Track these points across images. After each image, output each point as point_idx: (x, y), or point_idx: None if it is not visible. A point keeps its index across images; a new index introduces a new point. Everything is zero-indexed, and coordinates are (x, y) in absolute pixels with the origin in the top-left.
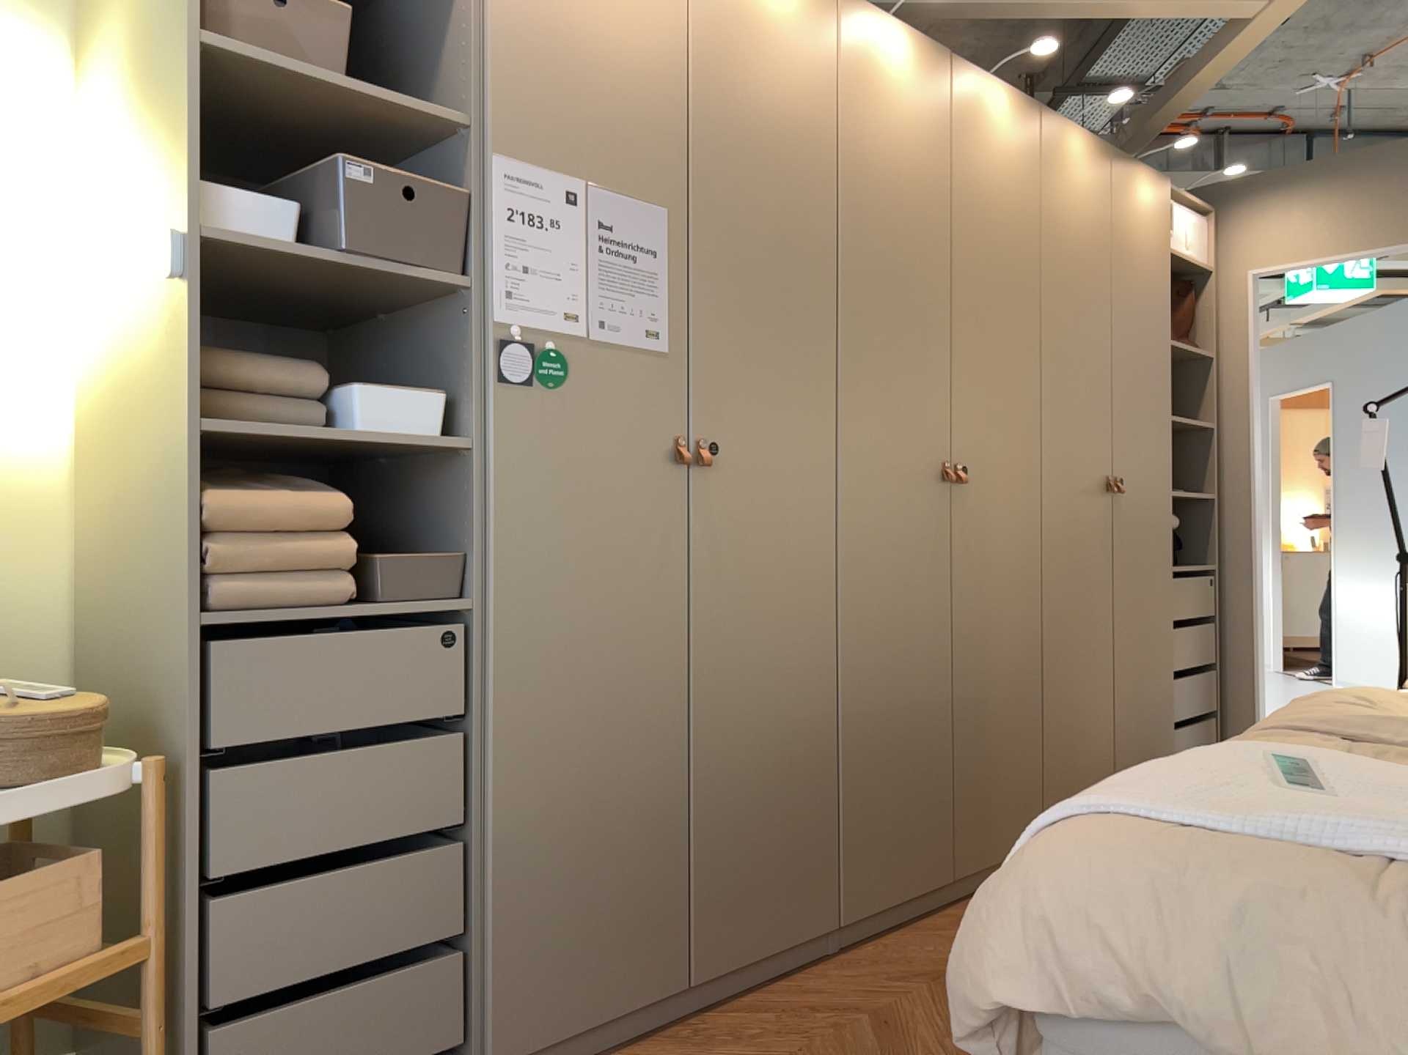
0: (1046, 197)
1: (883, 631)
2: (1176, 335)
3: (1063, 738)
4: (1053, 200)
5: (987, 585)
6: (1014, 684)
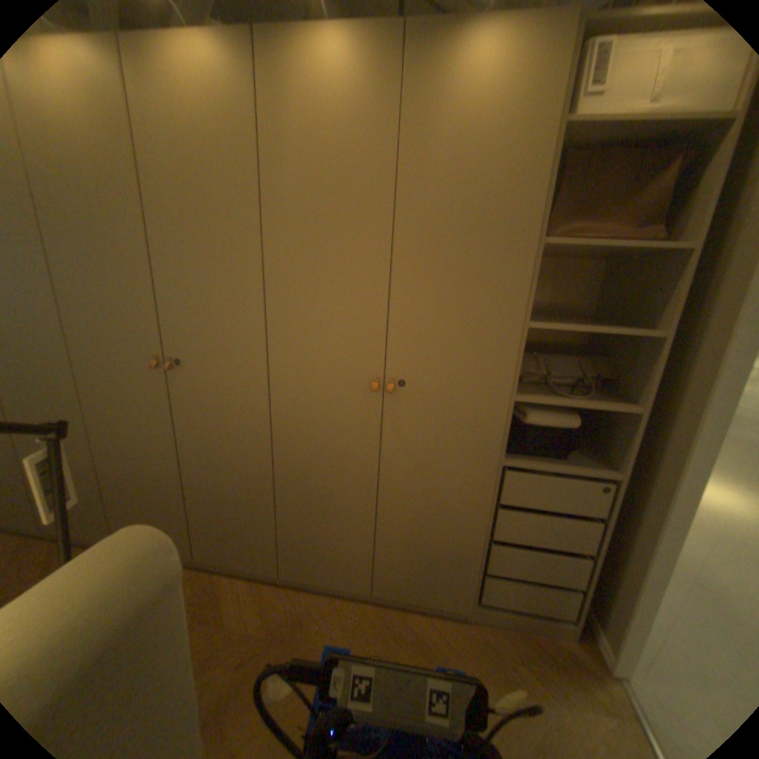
0: (261, 130)
1: (114, 440)
2: (637, 223)
3: (298, 537)
4: (274, 129)
5: (204, 434)
6: (238, 494)
